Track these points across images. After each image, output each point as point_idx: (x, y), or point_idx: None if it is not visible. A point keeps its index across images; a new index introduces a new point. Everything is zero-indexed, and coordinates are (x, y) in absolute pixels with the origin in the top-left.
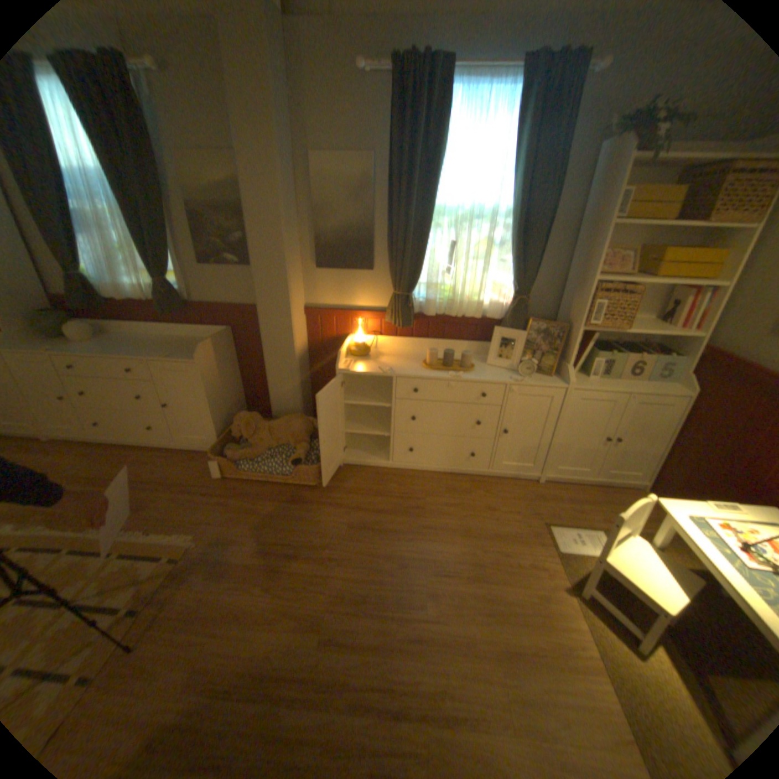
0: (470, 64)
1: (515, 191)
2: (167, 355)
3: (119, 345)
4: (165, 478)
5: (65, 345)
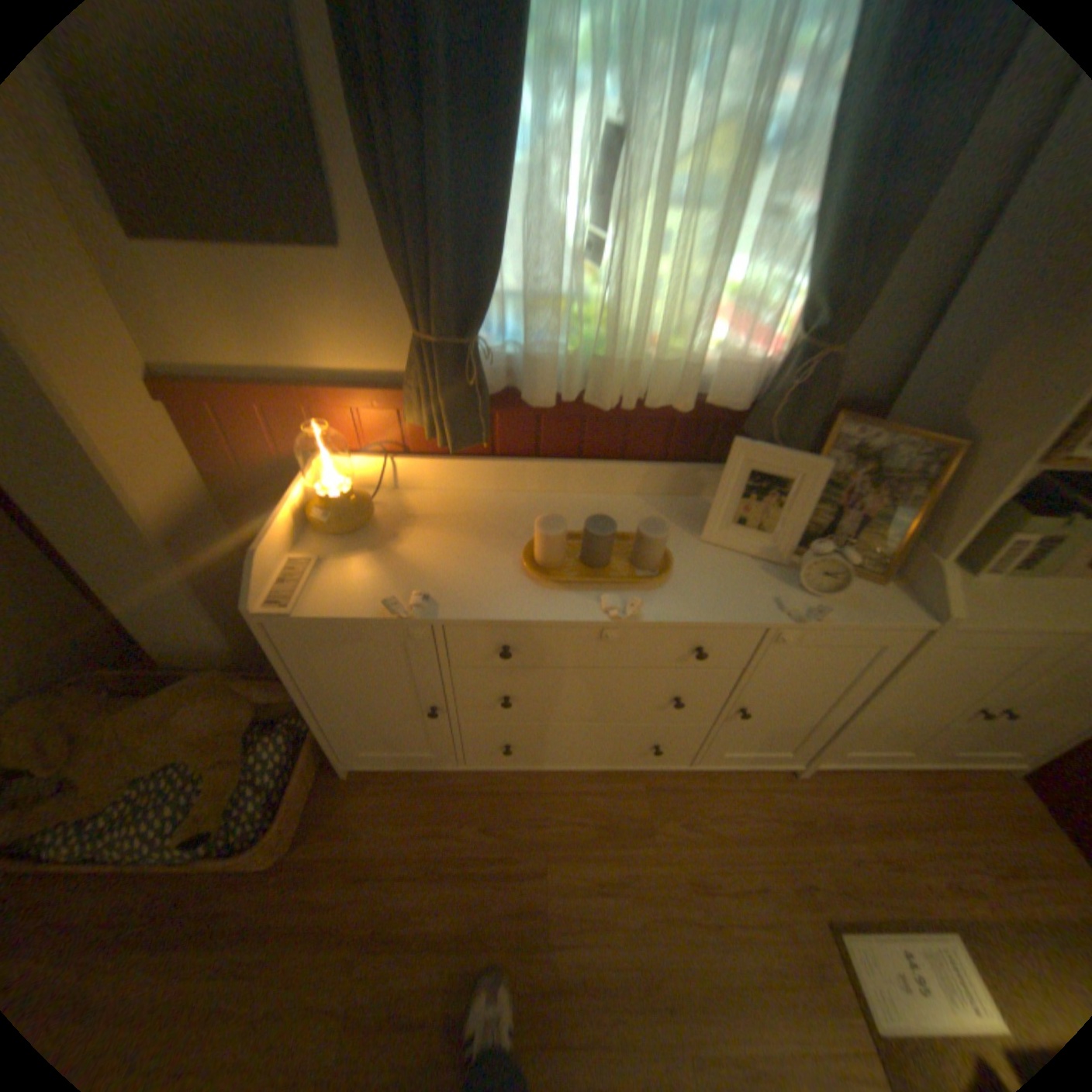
0: None
1: None
2: None
3: None
4: None
5: None
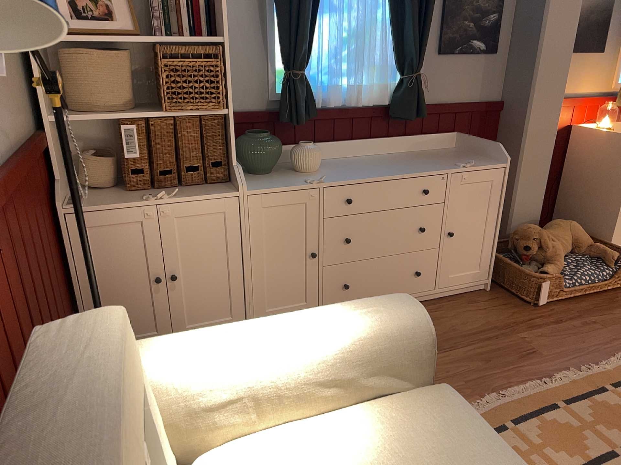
0: None
1: None
2: (472, 162)
3: (366, 166)
4: (485, 323)
5: (306, 175)
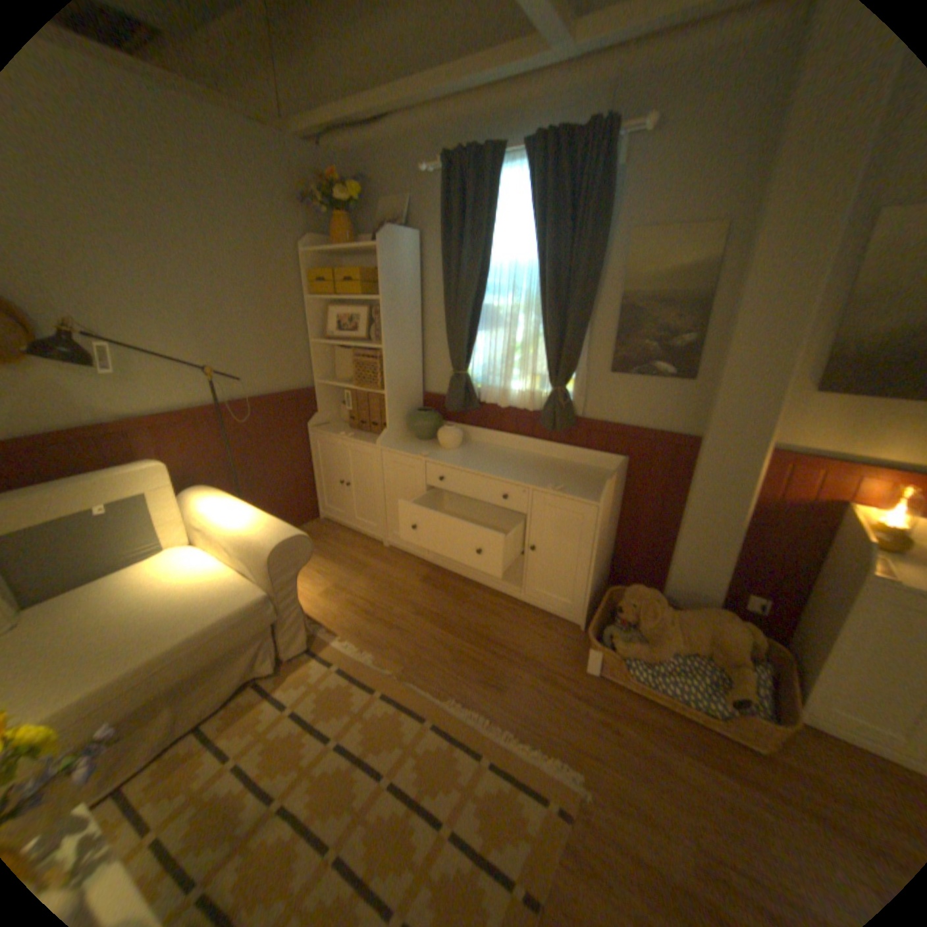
0: None
1: None
2: (561, 487)
3: (491, 459)
4: (518, 645)
5: (436, 450)
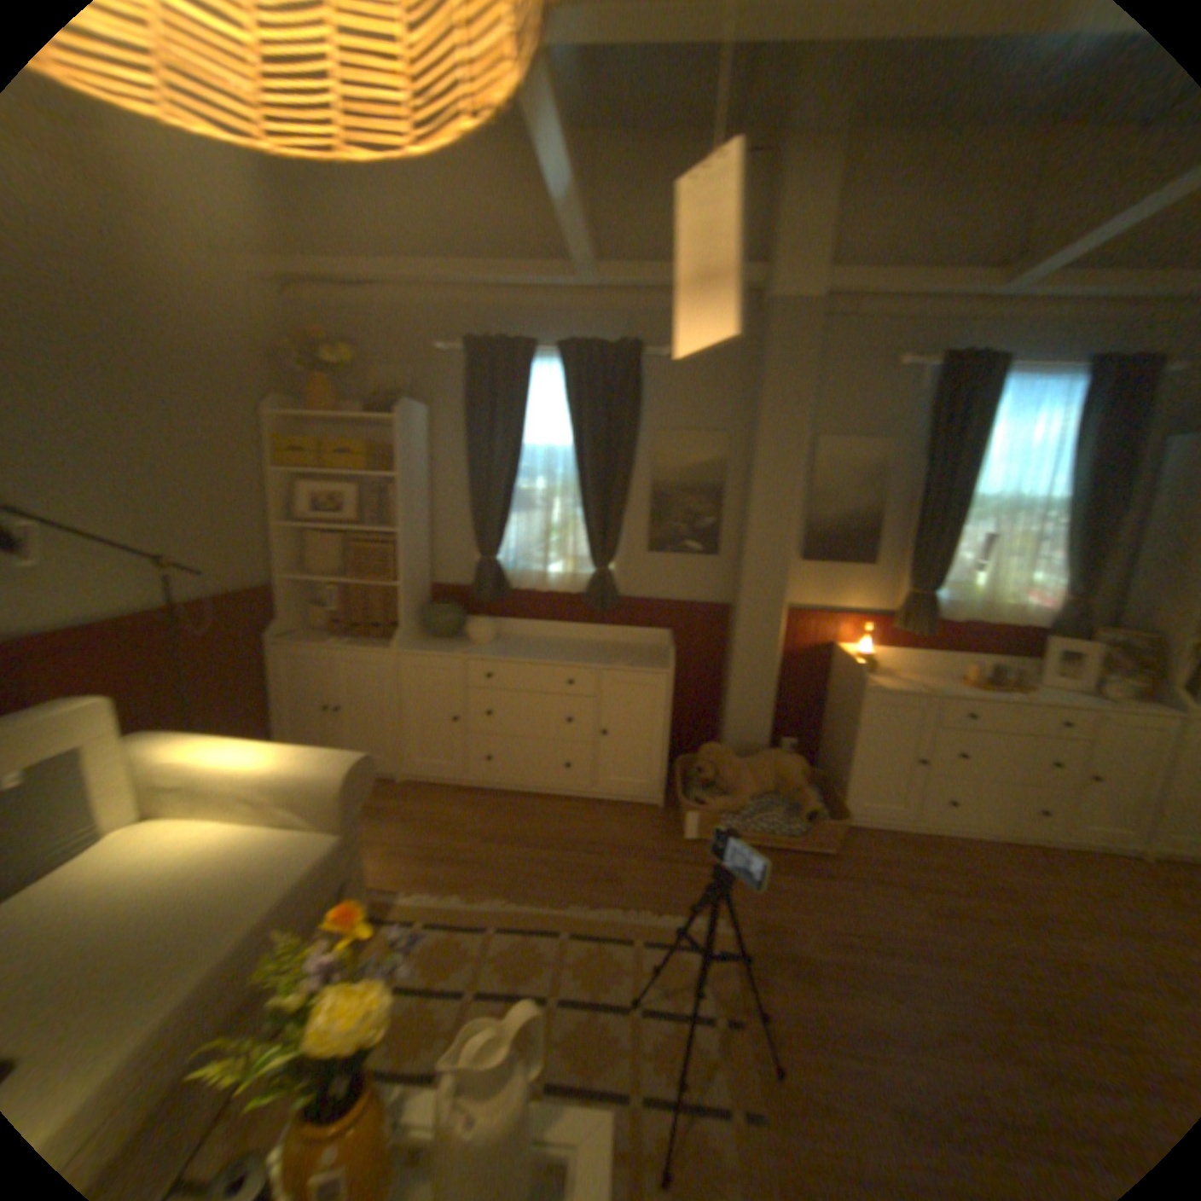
0: (1029, 363)
1: (1069, 483)
2: (631, 662)
3: (539, 648)
4: (612, 838)
5: (473, 646)
